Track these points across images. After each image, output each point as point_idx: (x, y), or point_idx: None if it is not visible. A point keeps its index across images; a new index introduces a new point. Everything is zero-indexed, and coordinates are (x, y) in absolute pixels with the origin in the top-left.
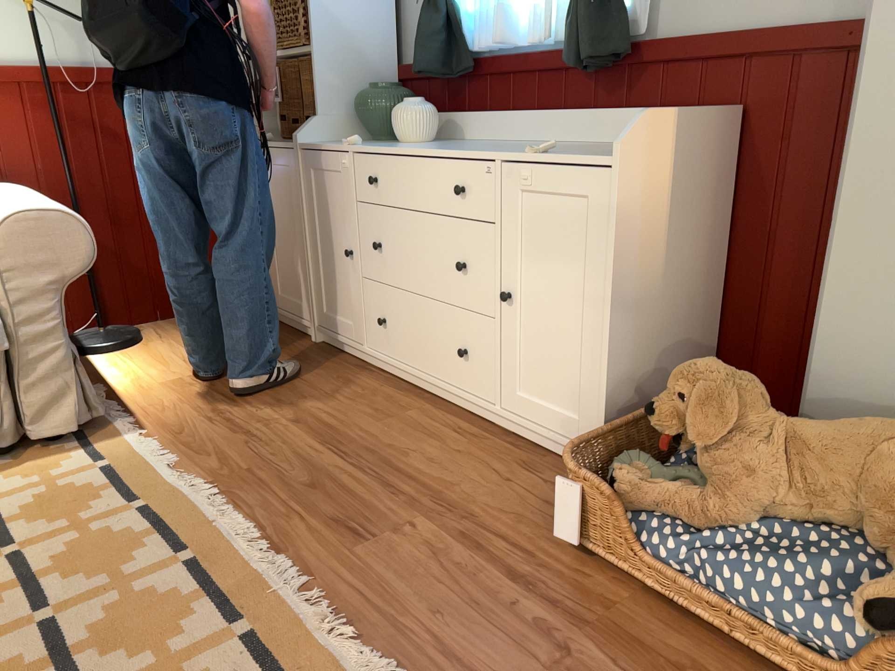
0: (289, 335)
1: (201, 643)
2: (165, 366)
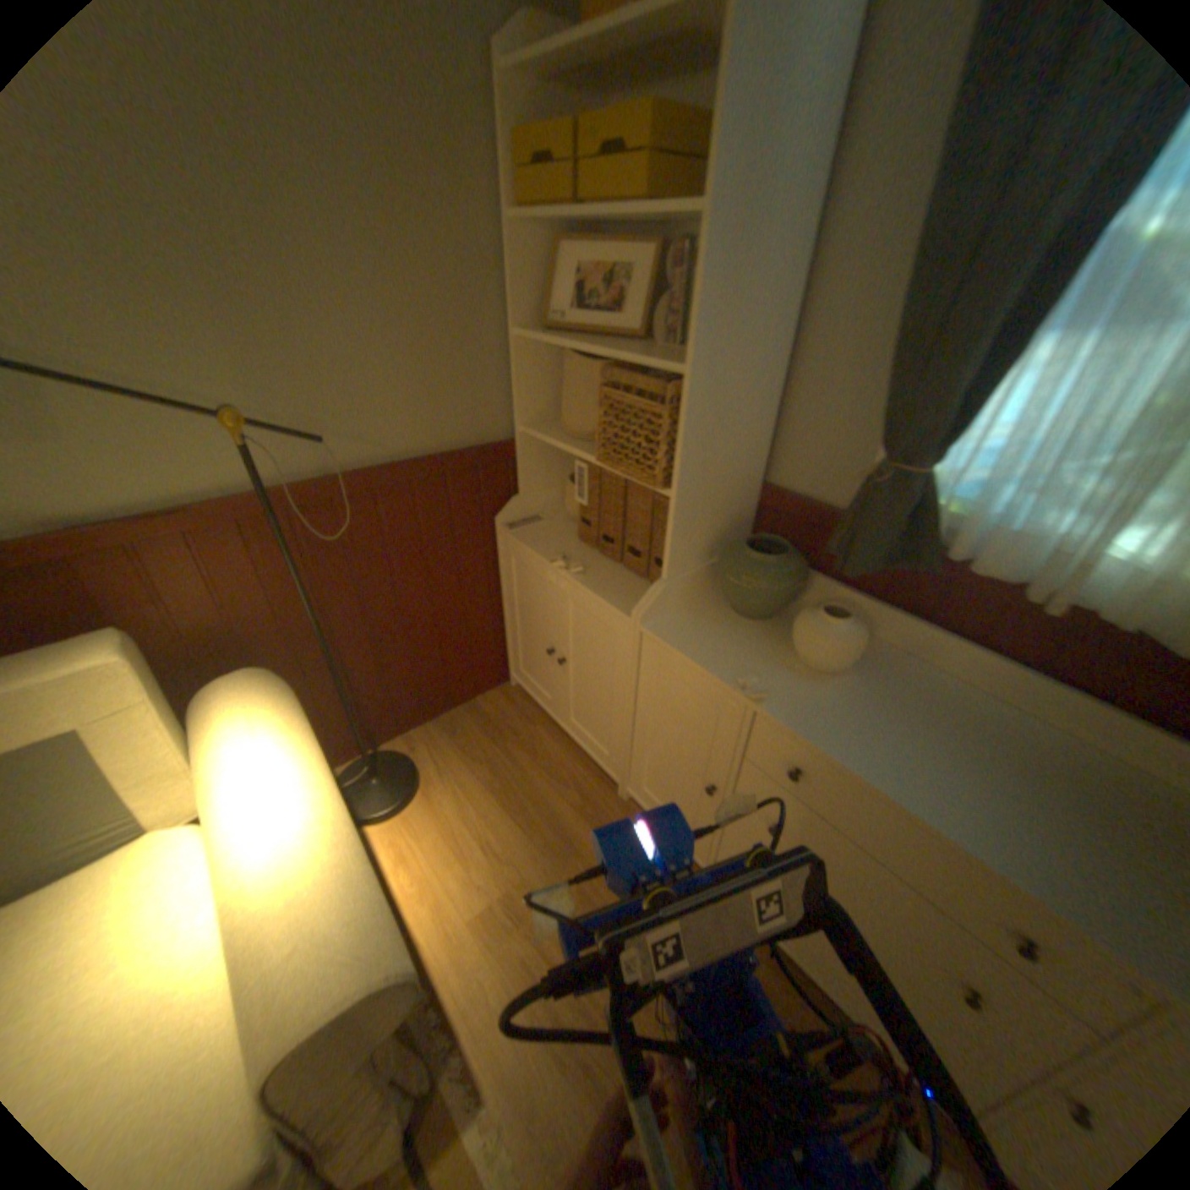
0: (588, 773)
1: None
2: (464, 866)
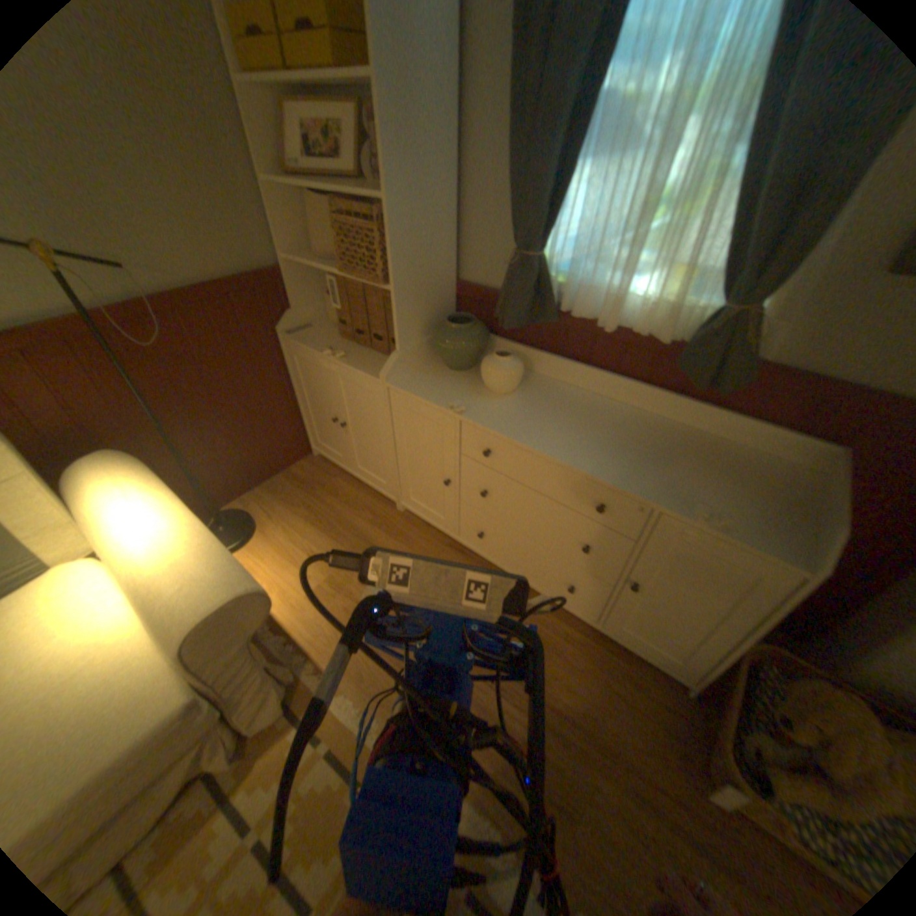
0: (375, 500)
1: None
2: (296, 567)
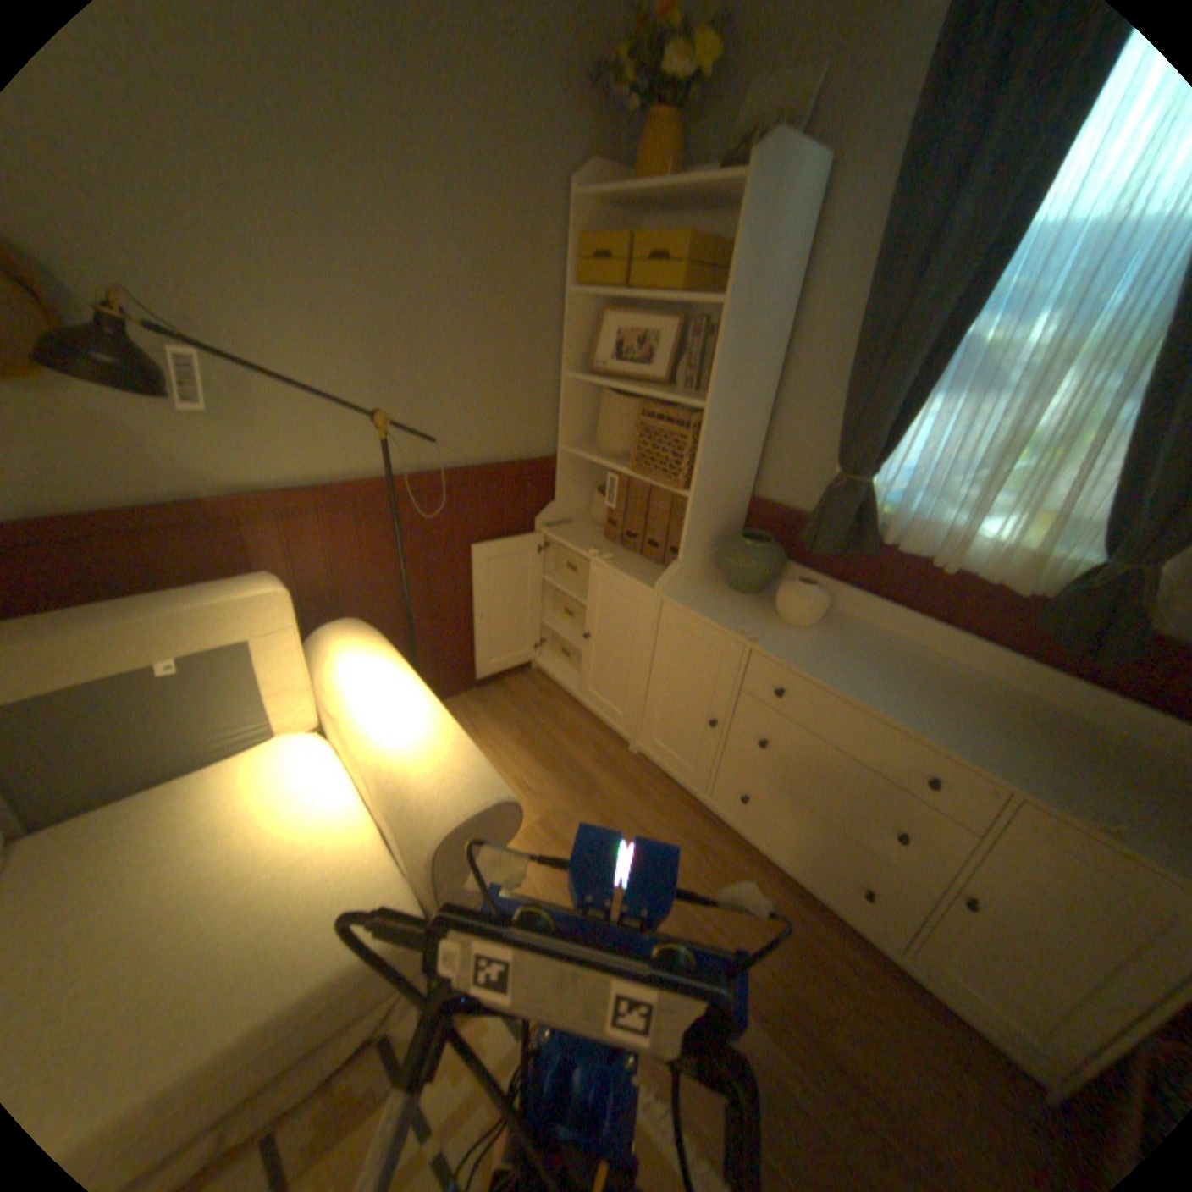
0: (602, 733)
1: None
2: None
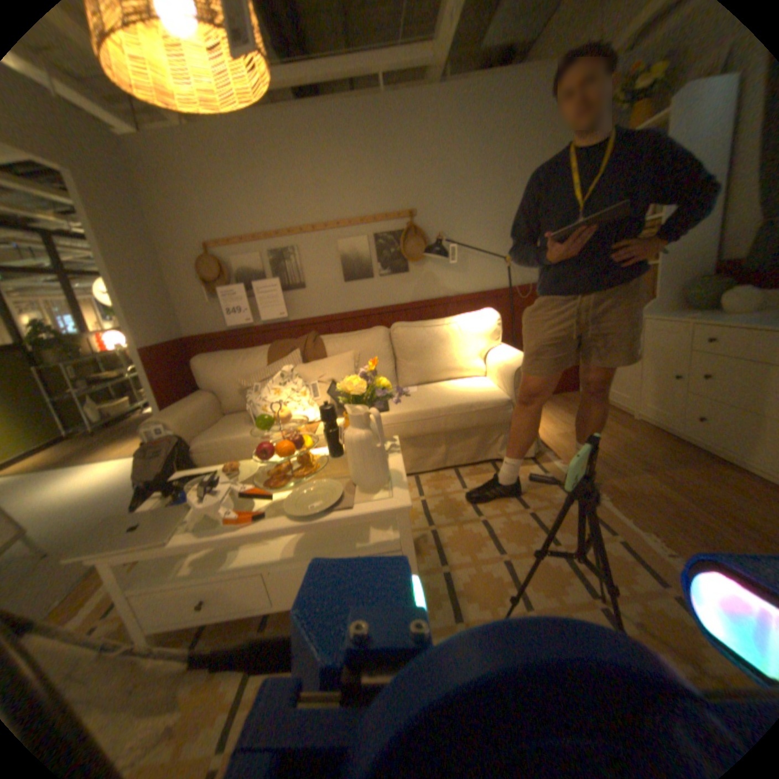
0: (618, 413)
1: (652, 593)
2: (555, 424)
